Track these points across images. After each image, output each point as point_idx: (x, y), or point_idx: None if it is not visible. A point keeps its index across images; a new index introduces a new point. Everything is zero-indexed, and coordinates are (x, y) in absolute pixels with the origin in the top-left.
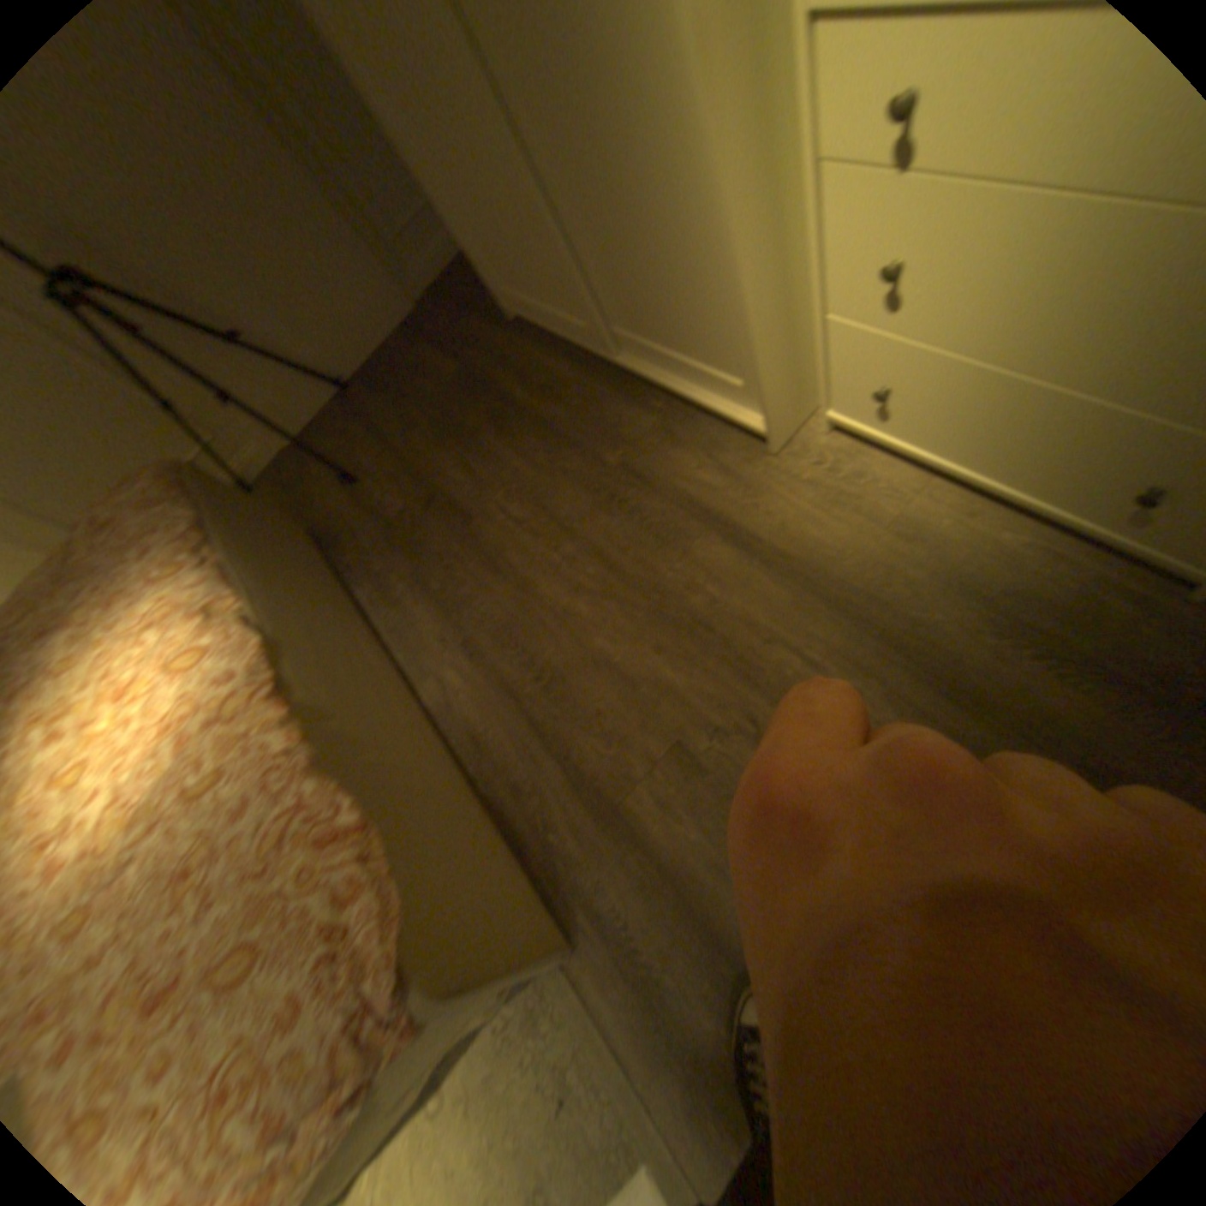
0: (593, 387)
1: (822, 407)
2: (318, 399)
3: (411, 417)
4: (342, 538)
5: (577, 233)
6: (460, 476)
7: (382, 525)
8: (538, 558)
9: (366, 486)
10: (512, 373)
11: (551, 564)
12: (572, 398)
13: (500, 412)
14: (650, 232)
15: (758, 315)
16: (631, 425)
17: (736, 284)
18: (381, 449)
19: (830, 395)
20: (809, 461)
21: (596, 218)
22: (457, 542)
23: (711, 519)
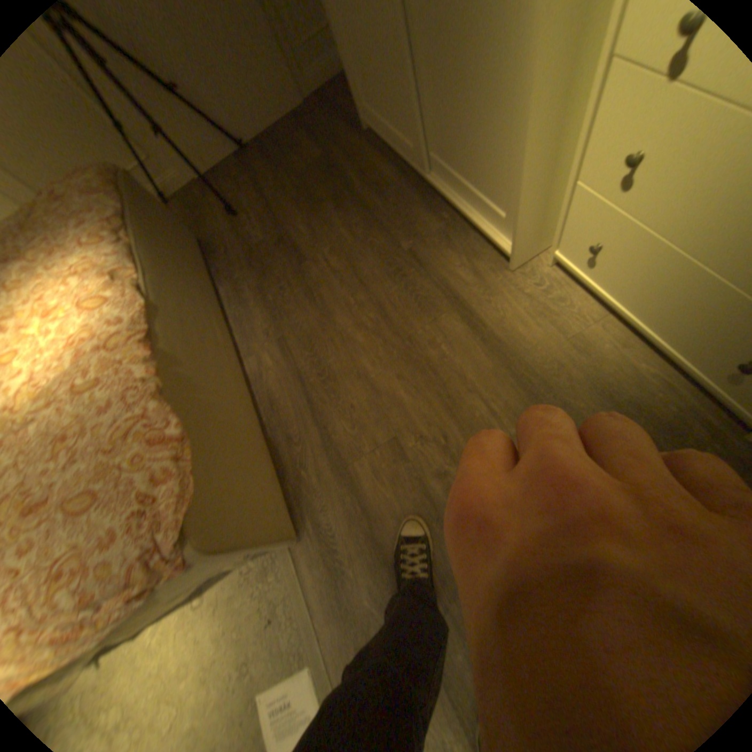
0: (407, 192)
1: (553, 247)
2: (225, 151)
3: (283, 180)
4: (220, 250)
5: (424, 72)
6: (305, 229)
7: (247, 249)
8: (341, 298)
9: (243, 220)
10: (357, 167)
11: (348, 304)
12: (391, 196)
13: (342, 192)
14: (476, 84)
15: (532, 168)
16: (425, 225)
17: (524, 140)
18: (258, 197)
19: (561, 240)
20: (533, 281)
21: (441, 63)
22: (292, 273)
23: (458, 302)
